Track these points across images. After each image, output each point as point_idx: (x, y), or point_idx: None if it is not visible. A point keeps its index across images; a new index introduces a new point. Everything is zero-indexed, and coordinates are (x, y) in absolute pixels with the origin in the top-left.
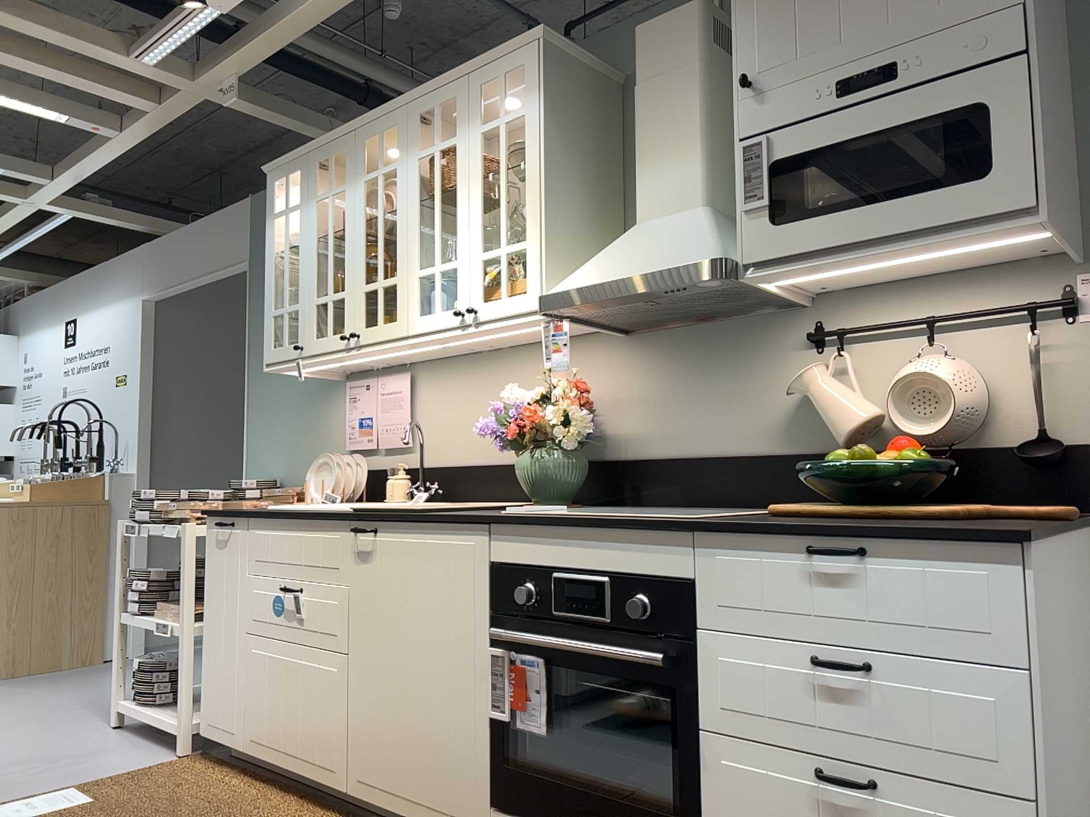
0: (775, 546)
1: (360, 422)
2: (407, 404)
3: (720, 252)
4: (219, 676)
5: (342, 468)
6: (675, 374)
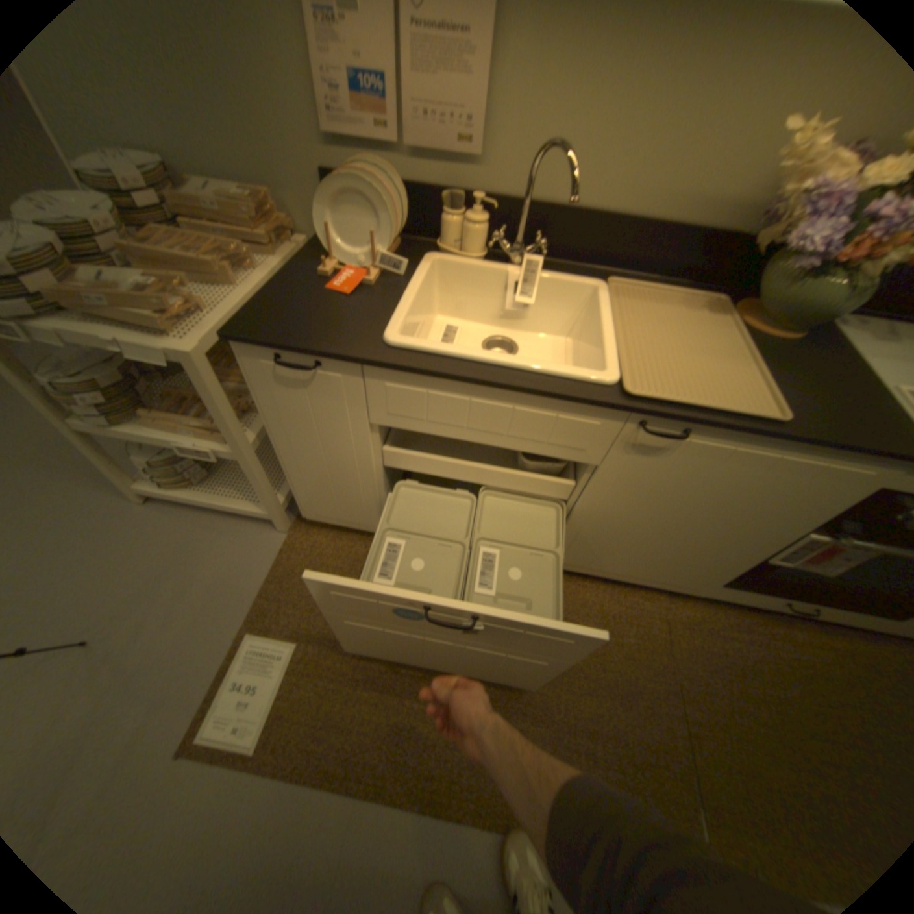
0: None
1: (355, 79)
2: (483, 67)
3: None
4: (328, 492)
5: (383, 199)
6: None
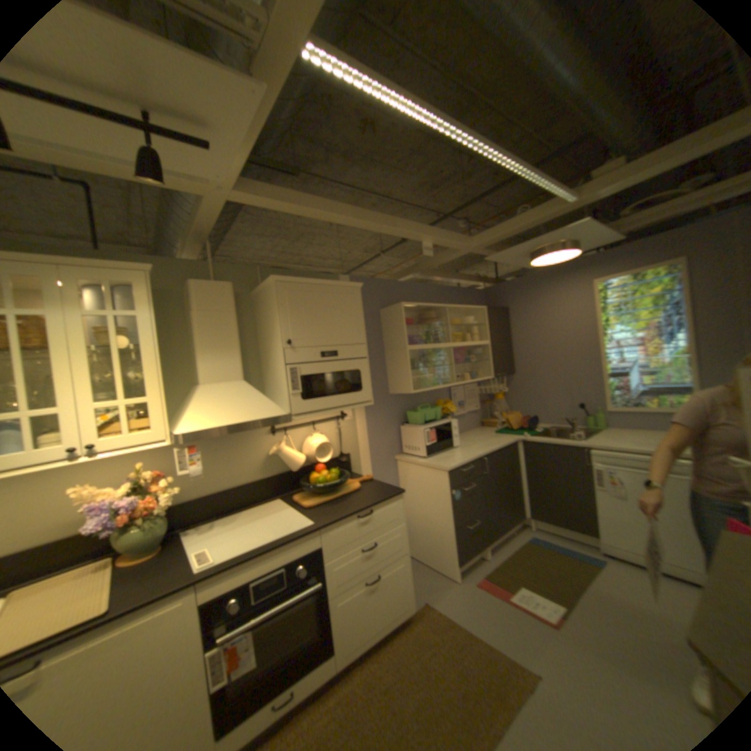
0: (347, 520)
1: None
2: None
3: (283, 410)
4: None
5: None
6: (201, 453)
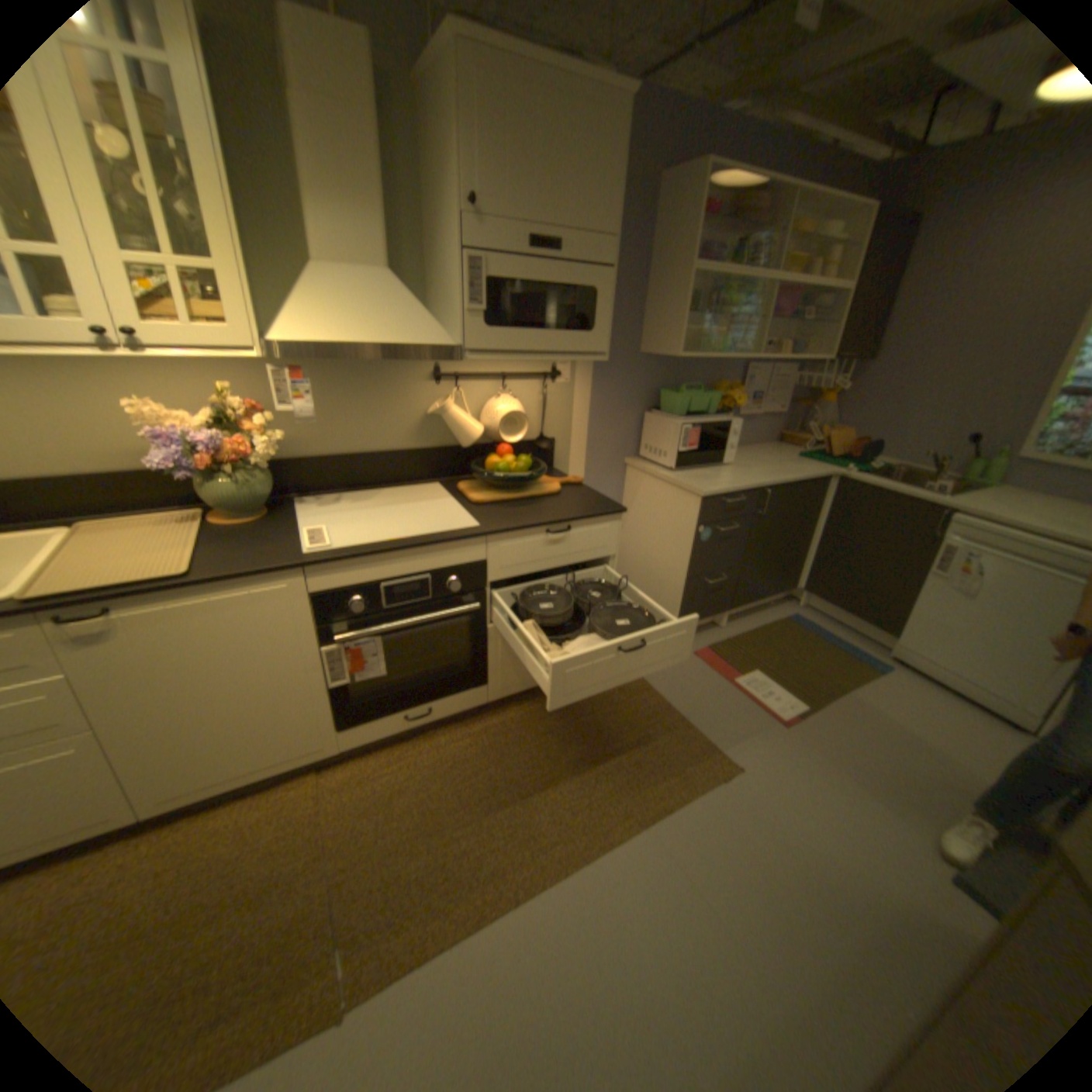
0: (531, 532)
1: None
2: None
3: (452, 337)
4: None
5: None
6: (324, 390)
